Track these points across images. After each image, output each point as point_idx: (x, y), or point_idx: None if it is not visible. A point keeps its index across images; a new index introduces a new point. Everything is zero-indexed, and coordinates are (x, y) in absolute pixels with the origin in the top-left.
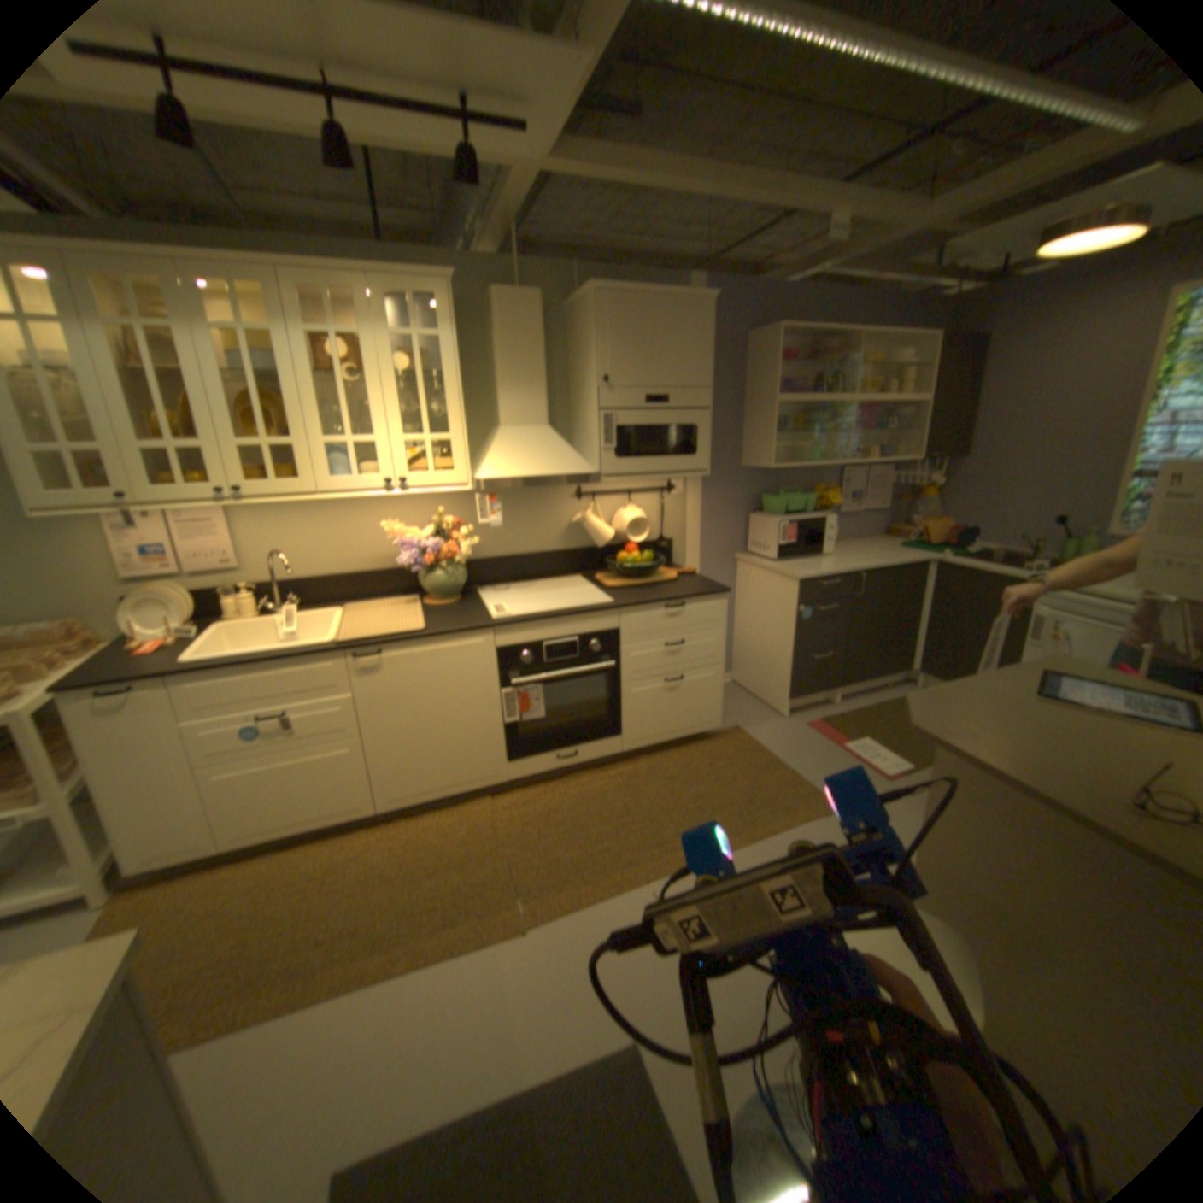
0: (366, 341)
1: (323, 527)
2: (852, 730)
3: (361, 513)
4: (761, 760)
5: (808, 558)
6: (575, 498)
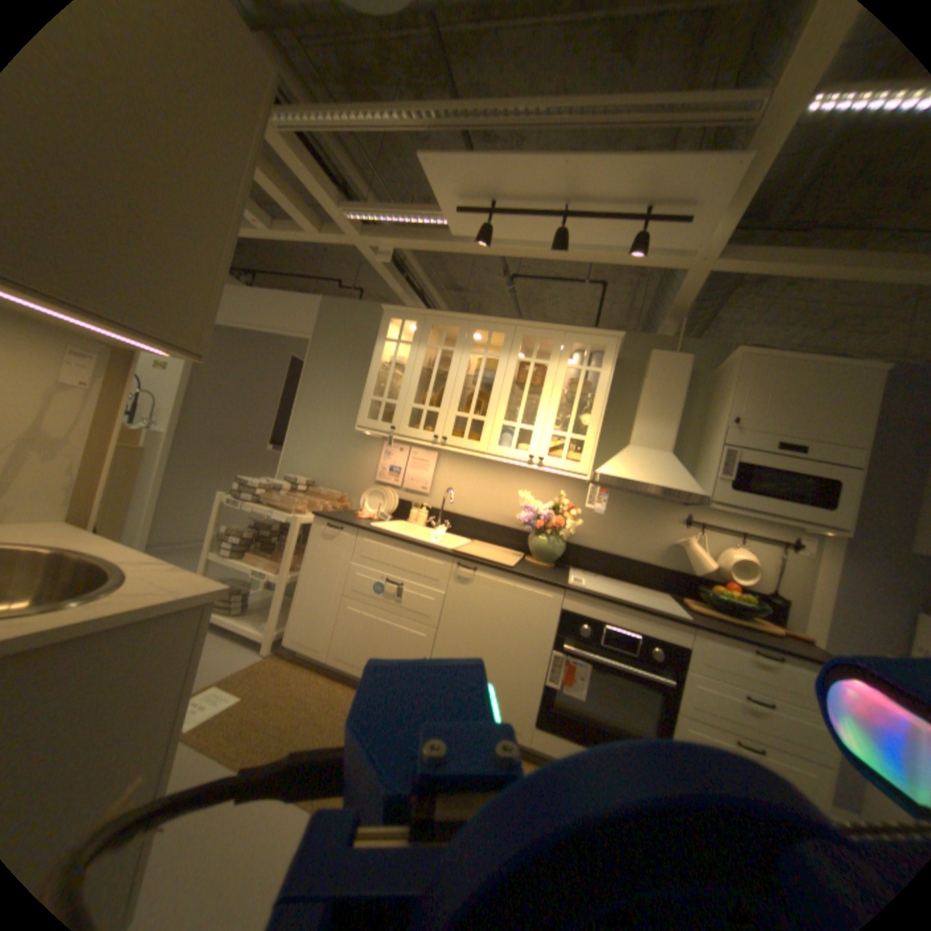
0: (550, 367)
1: (484, 483)
2: None
3: (510, 481)
4: None
5: None
6: (683, 521)
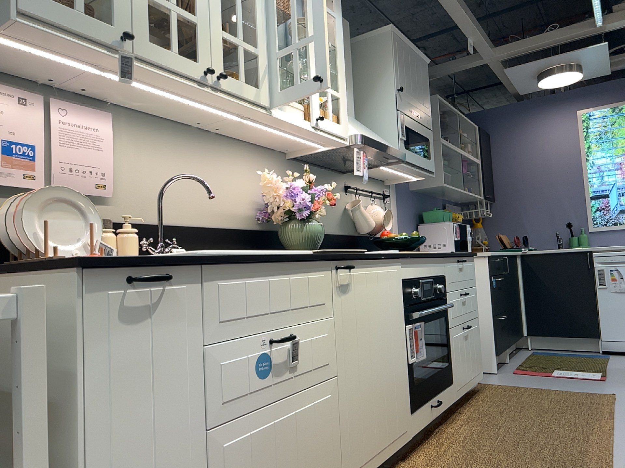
0: None
1: (191, 166)
2: (537, 368)
3: (221, 161)
4: (525, 389)
5: None
6: (345, 188)
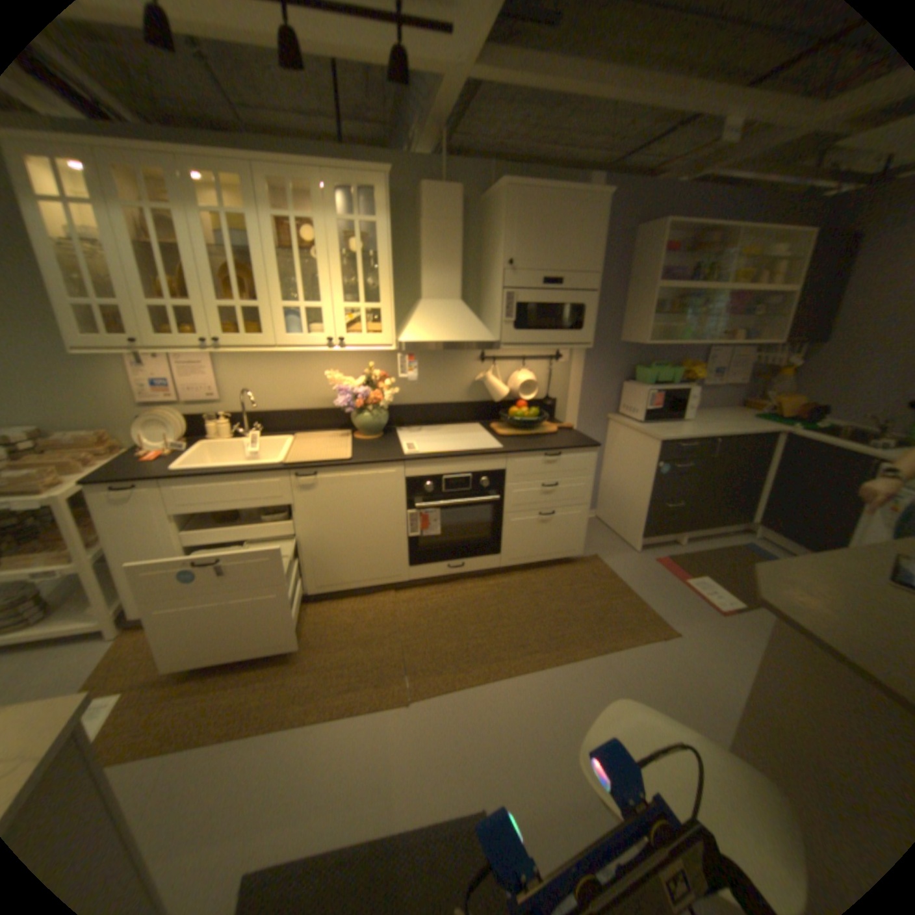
0: (317, 224)
1: (281, 372)
2: (695, 568)
3: (310, 363)
4: (613, 585)
5: (671, 422)
6: (478, 360)
